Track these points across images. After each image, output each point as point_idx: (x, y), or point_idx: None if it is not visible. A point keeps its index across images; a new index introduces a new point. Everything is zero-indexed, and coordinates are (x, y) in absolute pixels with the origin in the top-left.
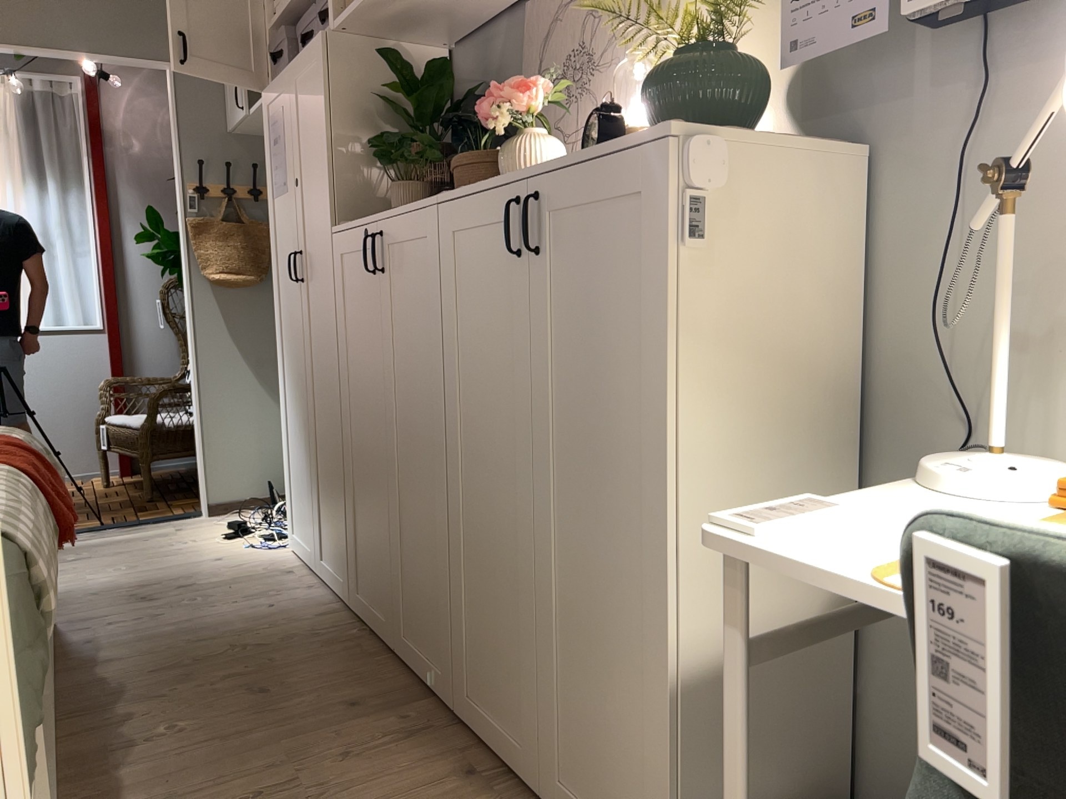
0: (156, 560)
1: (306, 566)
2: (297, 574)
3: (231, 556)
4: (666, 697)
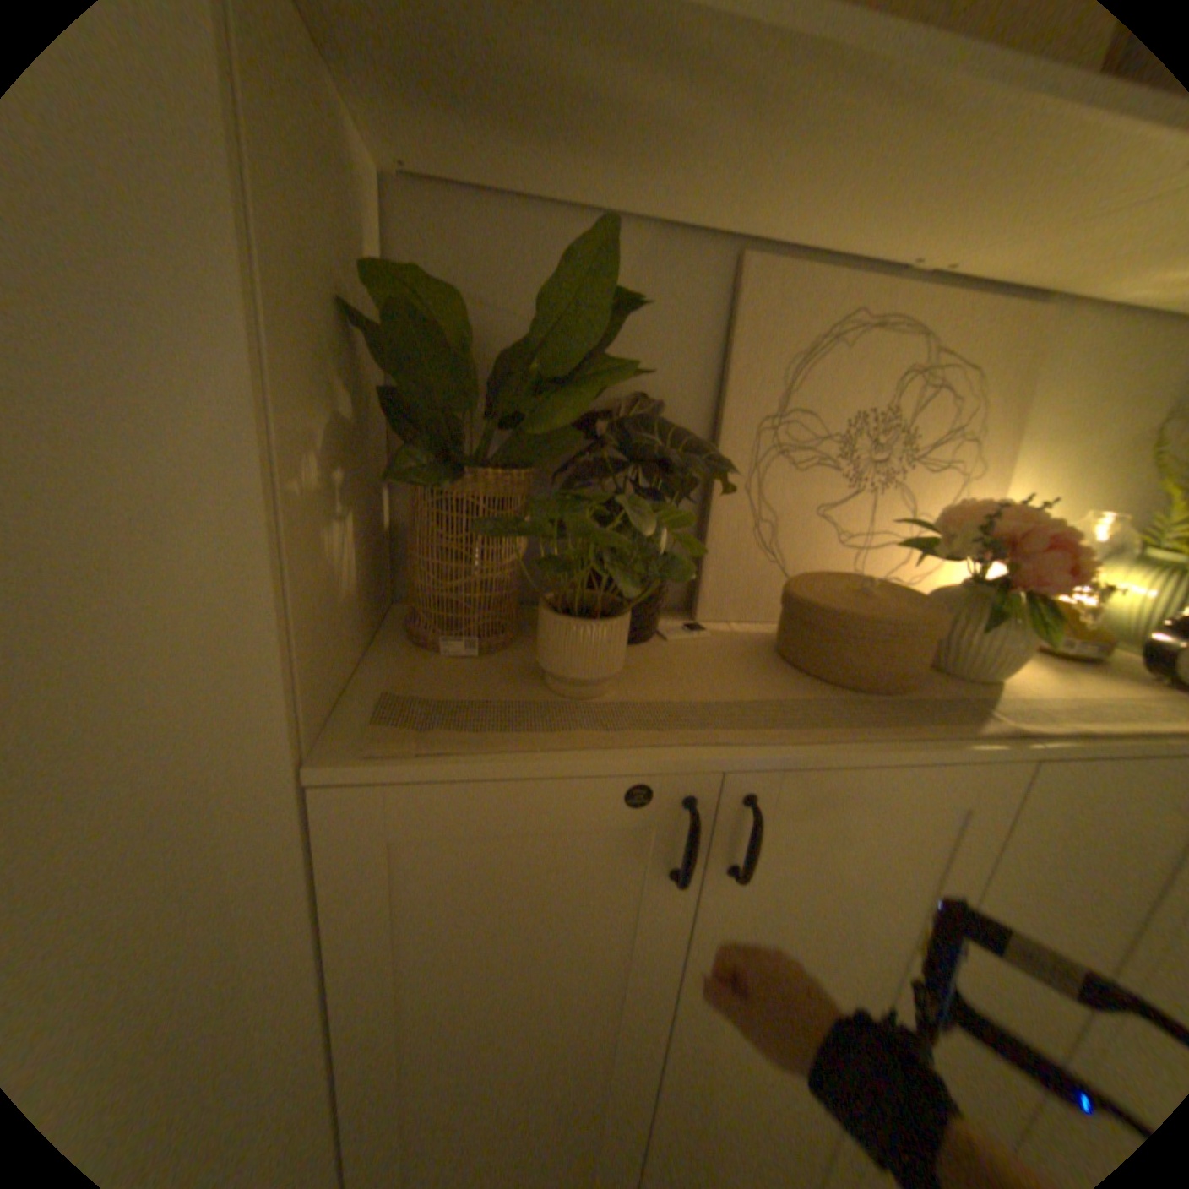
0: None
1: None
2: None
3: None
4: None
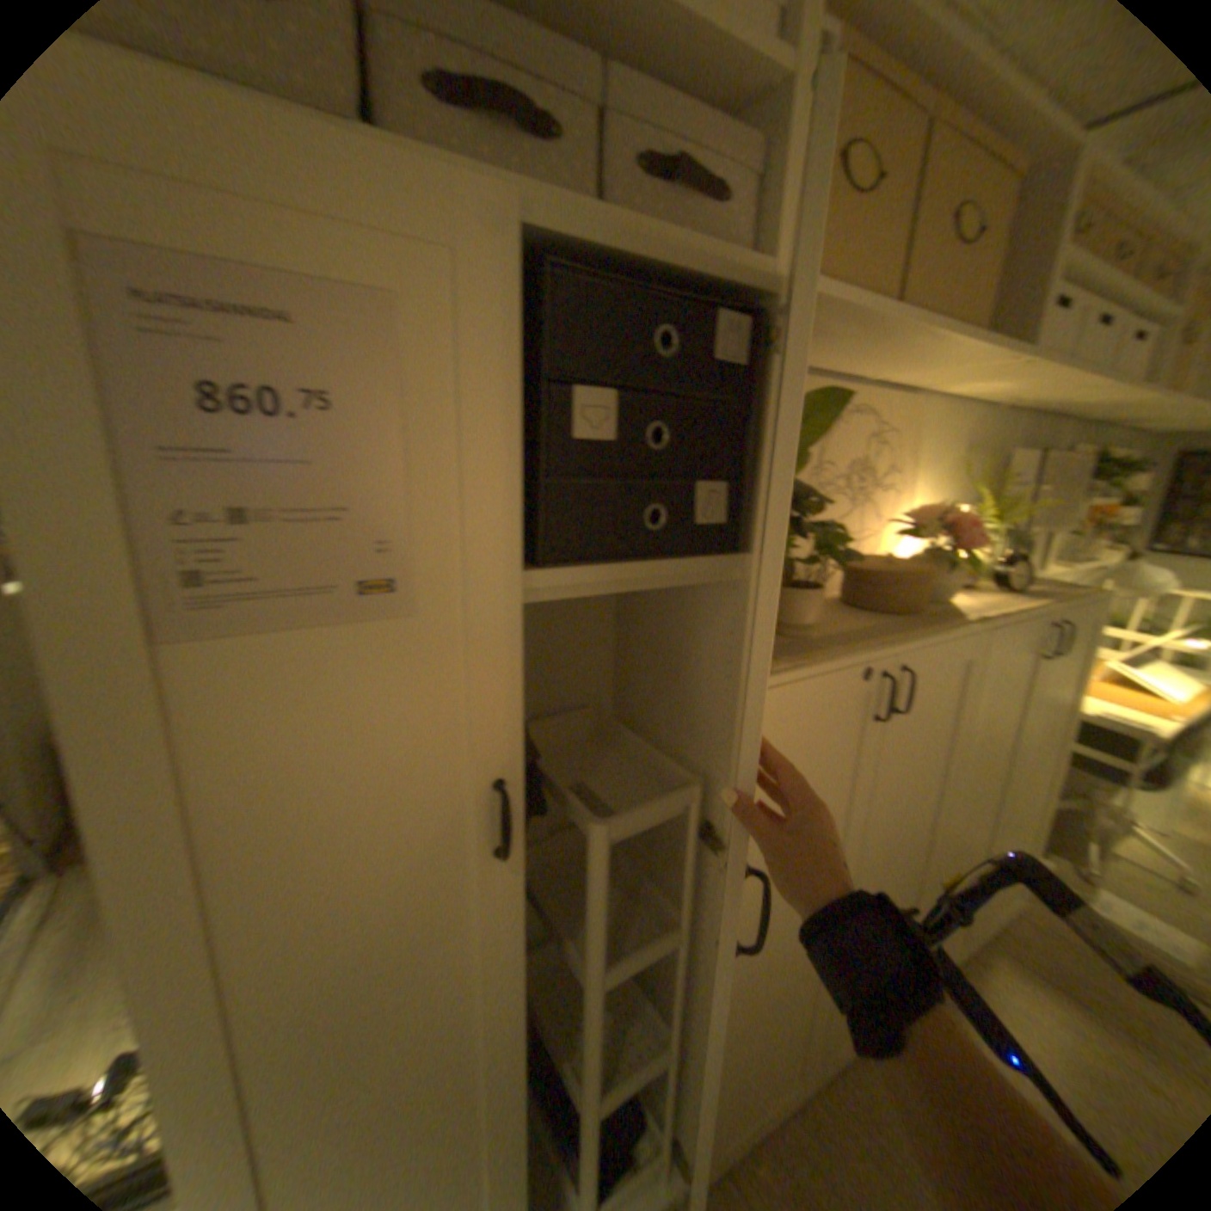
0: None
1: None
2: None
3: None
4: (1050, 820)
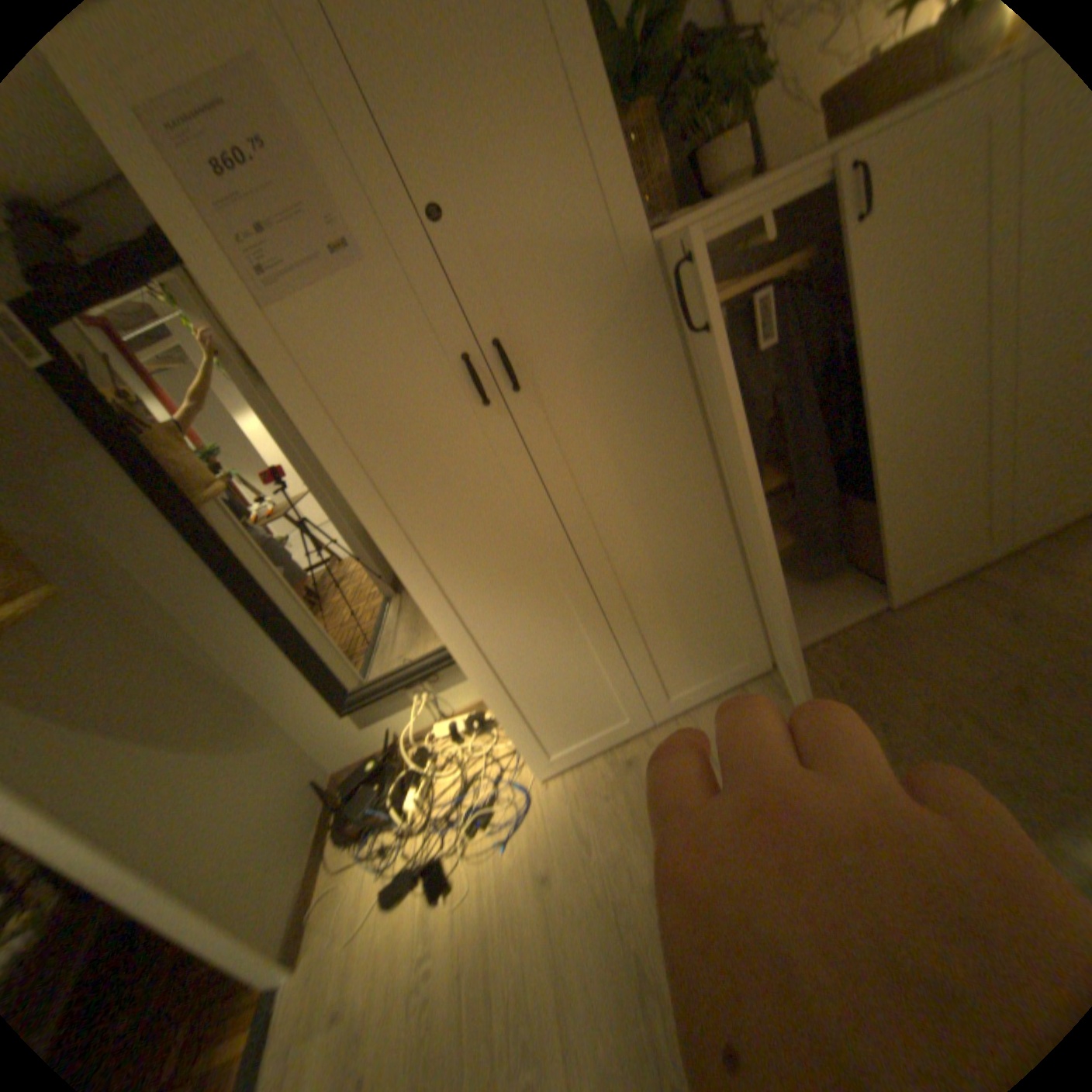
0: (503, 1004)
1: (613, 746)
2: (637, 751)
3: (537, 860)
4: None
